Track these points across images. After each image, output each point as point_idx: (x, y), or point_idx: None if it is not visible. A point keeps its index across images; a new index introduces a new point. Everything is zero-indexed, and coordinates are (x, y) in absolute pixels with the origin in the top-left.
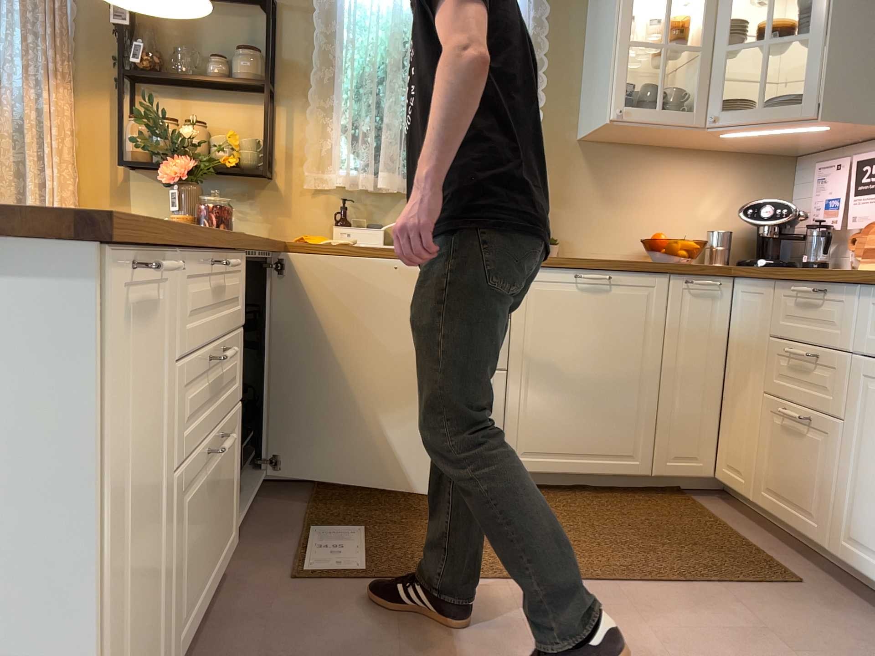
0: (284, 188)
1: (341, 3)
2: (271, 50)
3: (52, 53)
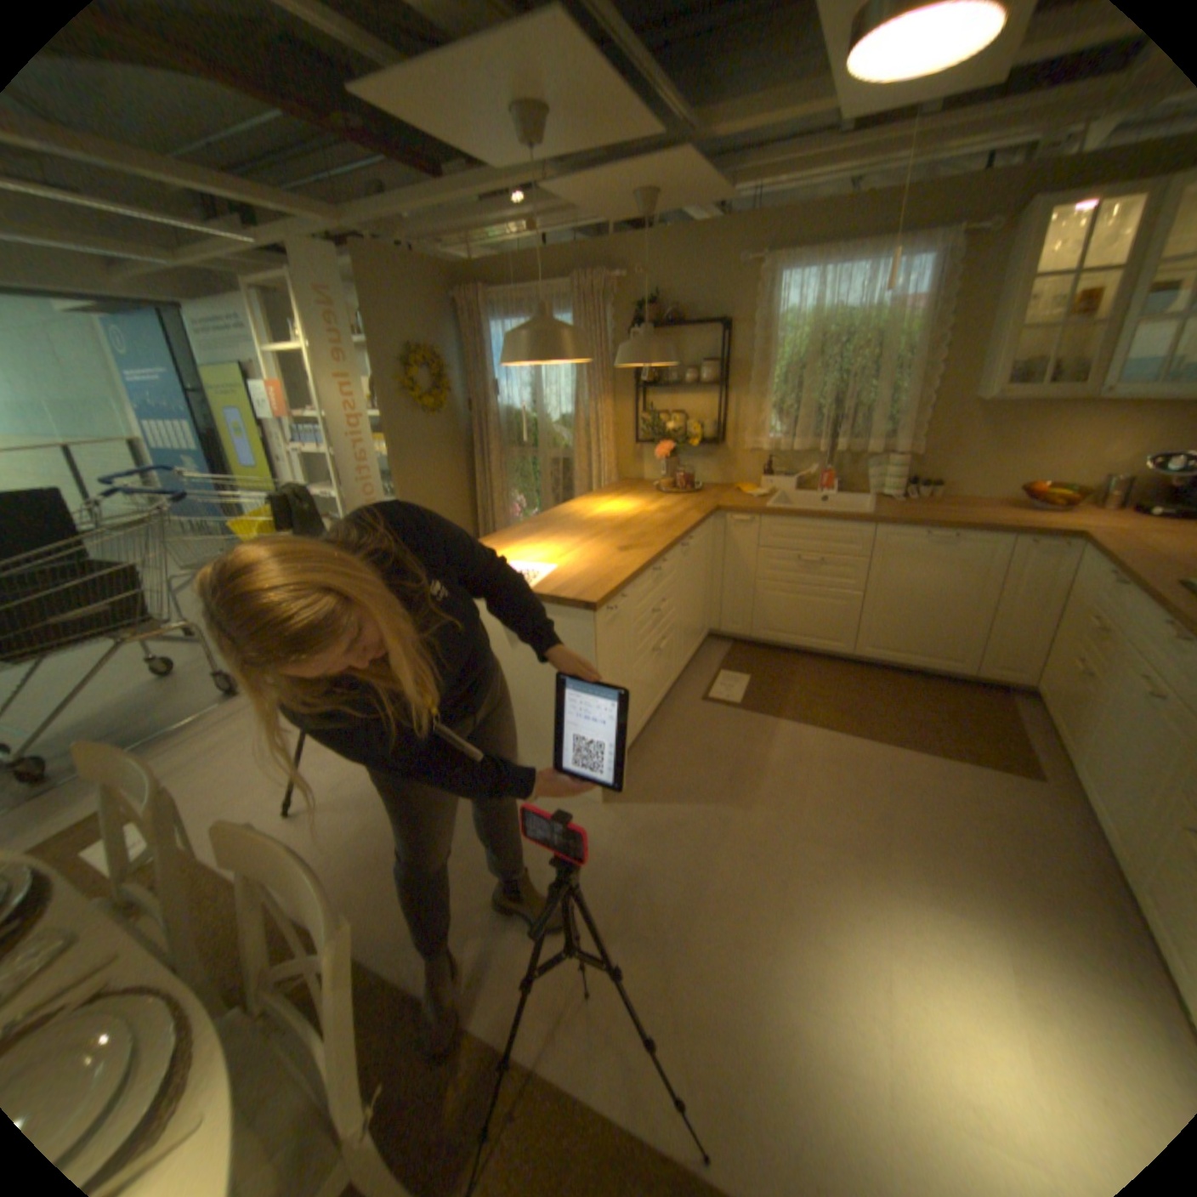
0: (730, 449)
1: (774, 312)
2: (721, 361)
3: (598, 379)
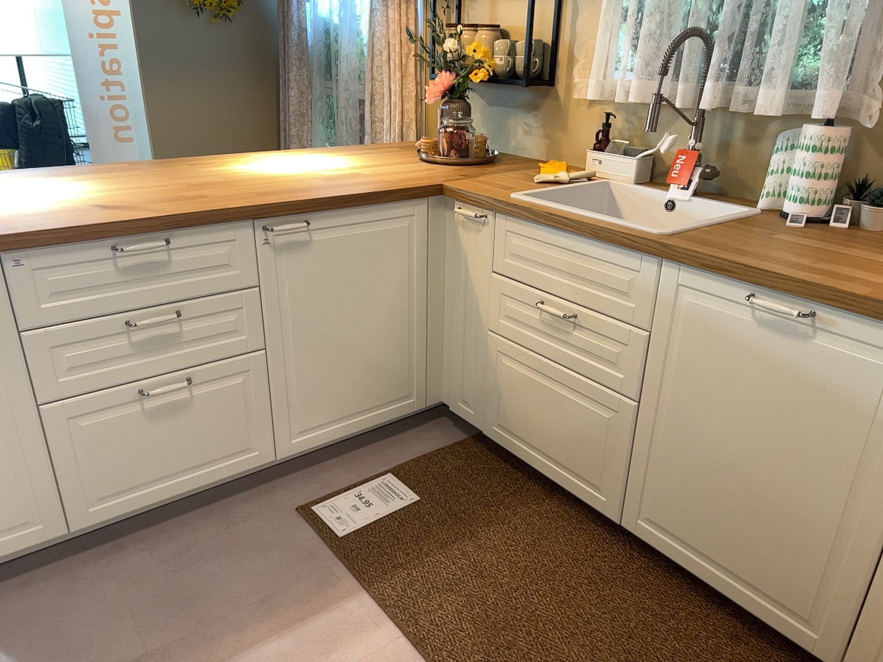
0: (561, 99)
1: None
2: None
3: None
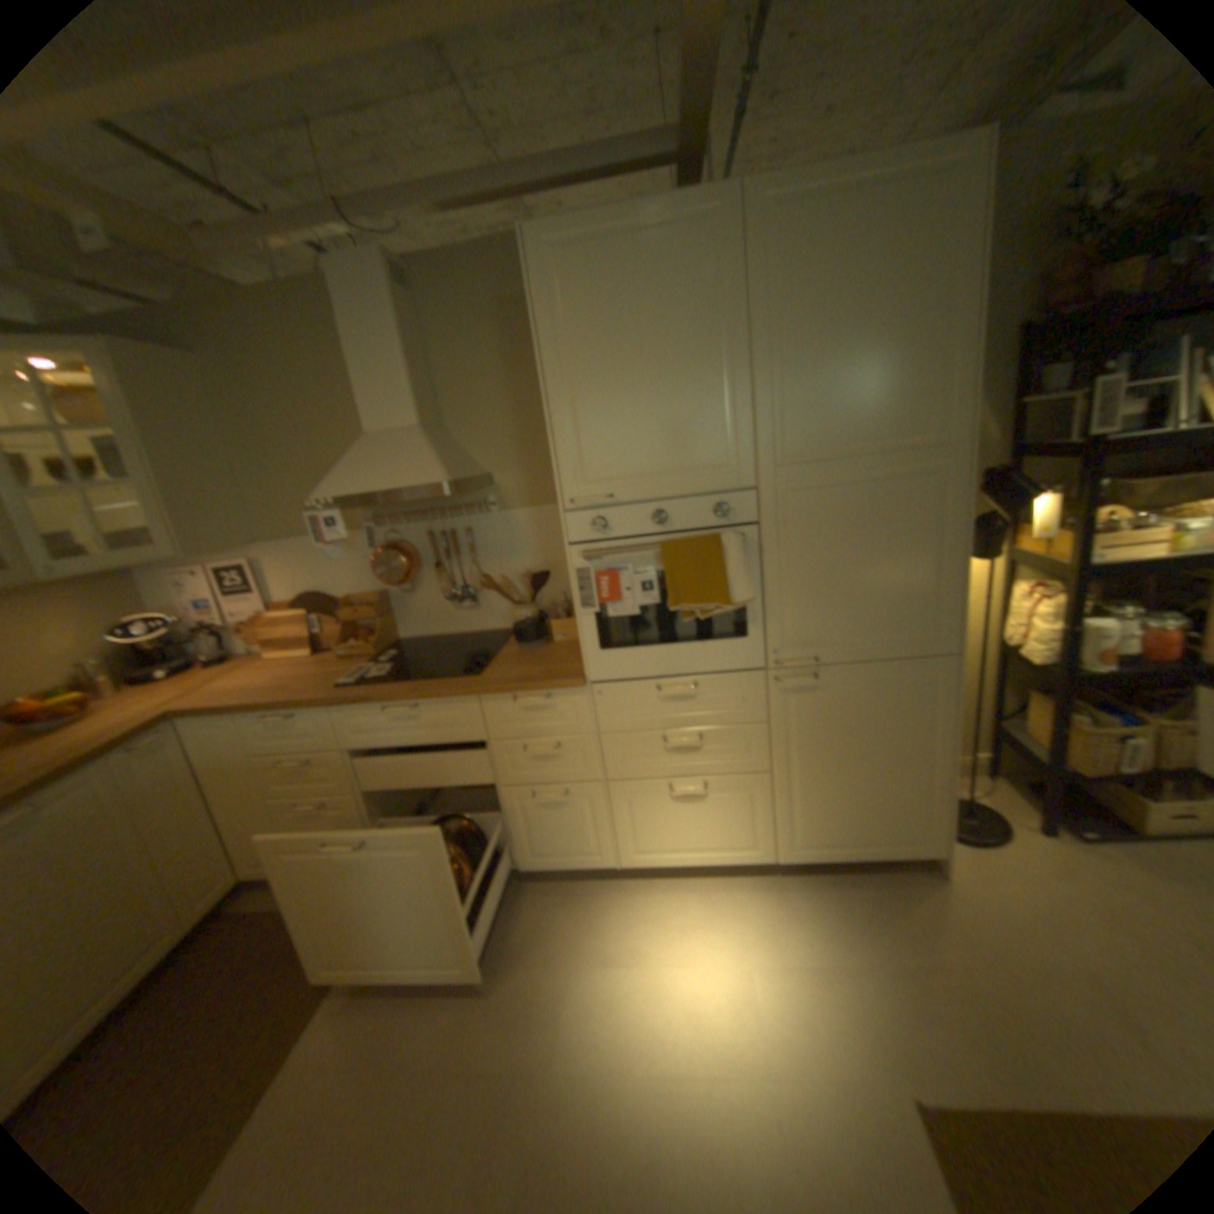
0: None
1: None
2: None
3: None
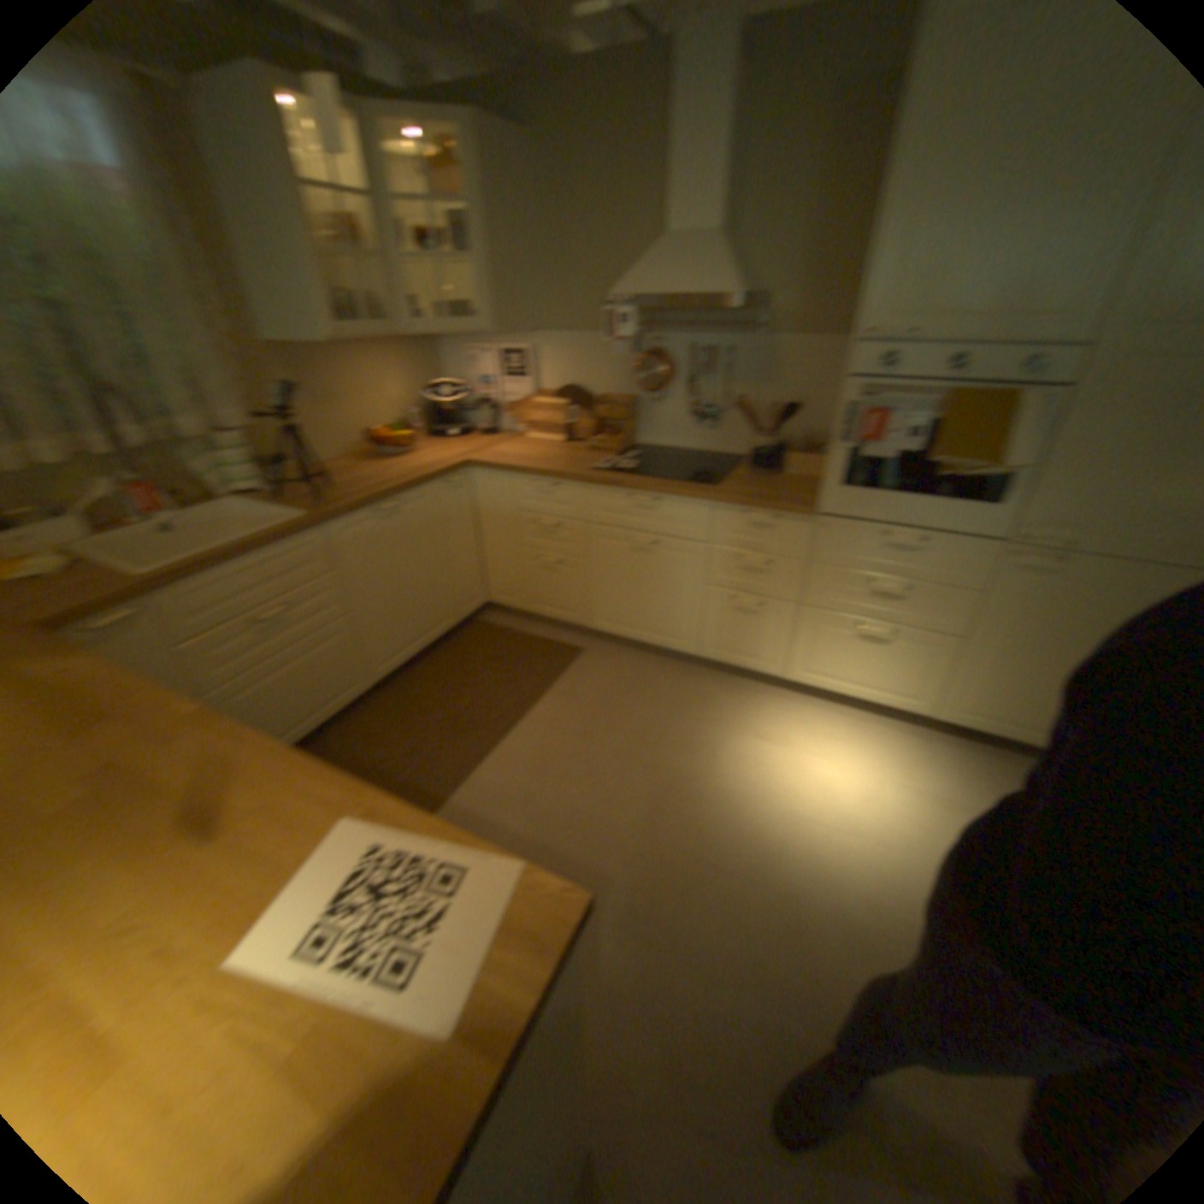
0: None
1: None
2: None
3: None
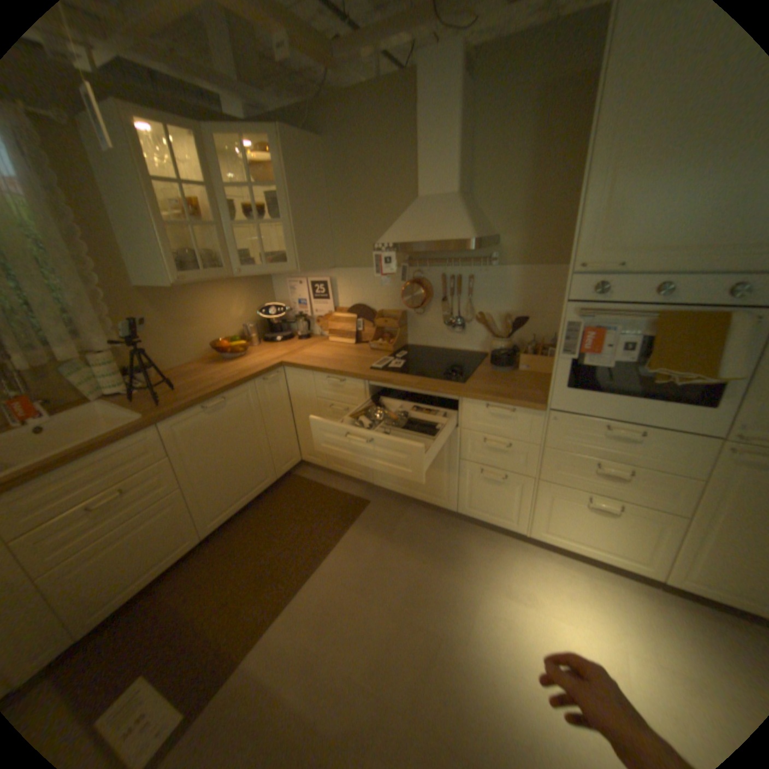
0: None
1: None
2: None
3: None
